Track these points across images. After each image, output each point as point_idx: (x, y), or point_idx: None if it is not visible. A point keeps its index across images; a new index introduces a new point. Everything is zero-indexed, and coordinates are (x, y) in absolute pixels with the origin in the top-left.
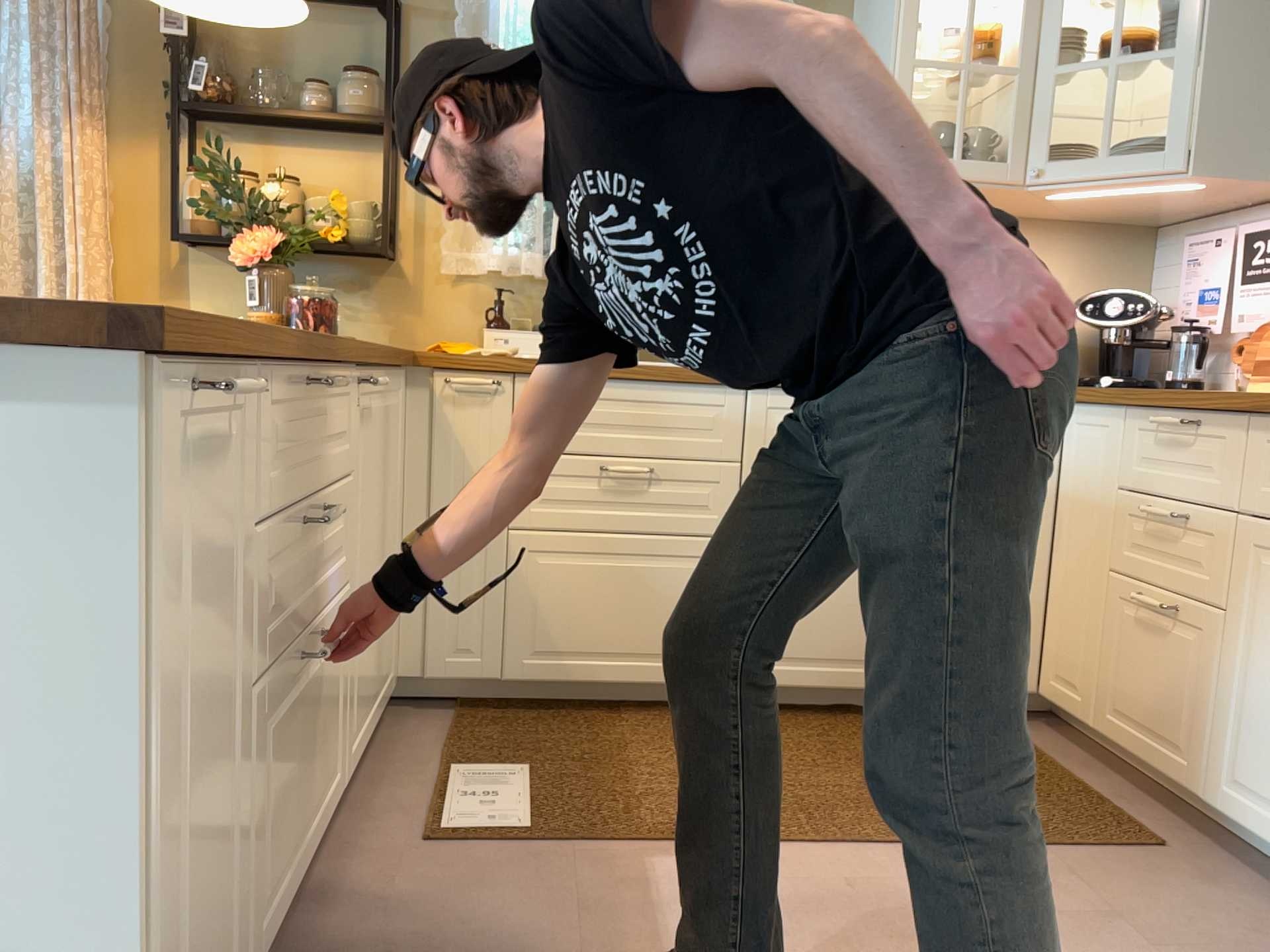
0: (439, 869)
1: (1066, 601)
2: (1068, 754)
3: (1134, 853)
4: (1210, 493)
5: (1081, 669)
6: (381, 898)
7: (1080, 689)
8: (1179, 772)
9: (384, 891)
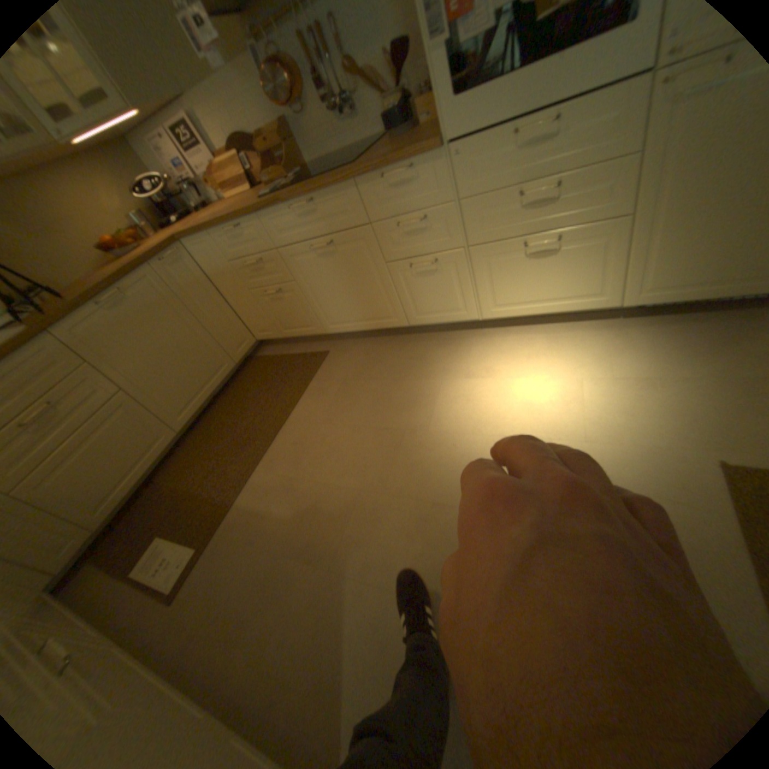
0: (190, 599)
1: (241, 308)
2: (281, 349)
3: (325, 359)
4: (261, 246)
5: (264, 324)
6: (189, 633)
7: (268, 330)
8: (314, 330)
9: (186, 631)
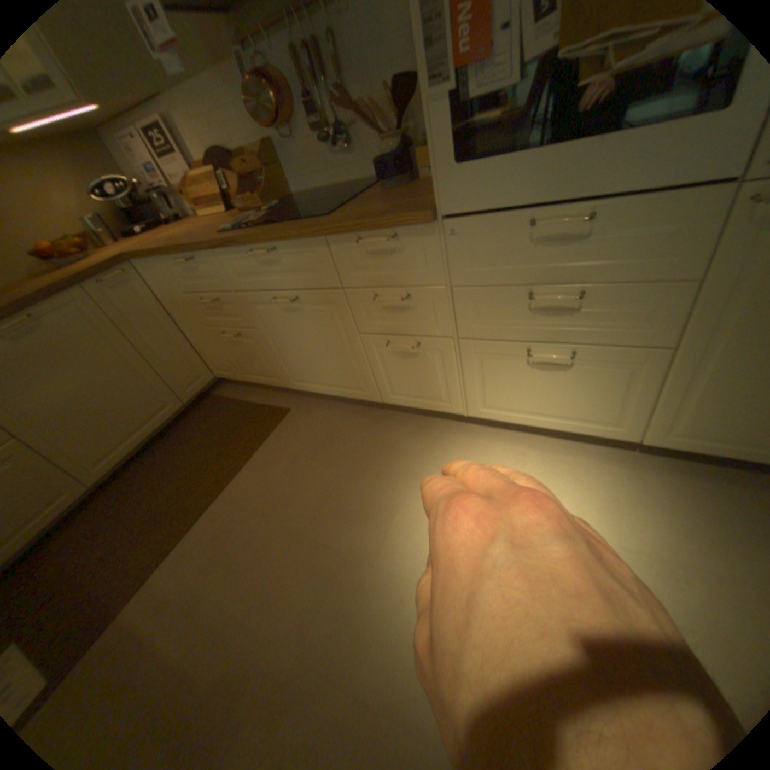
0: None
1: (198, 343)
2: (240, 393)
3: (283, 421)
4: (218, 286)
5: (223, 364)
6: None
7: (227, 371)
8: (276, 383)
9: None
